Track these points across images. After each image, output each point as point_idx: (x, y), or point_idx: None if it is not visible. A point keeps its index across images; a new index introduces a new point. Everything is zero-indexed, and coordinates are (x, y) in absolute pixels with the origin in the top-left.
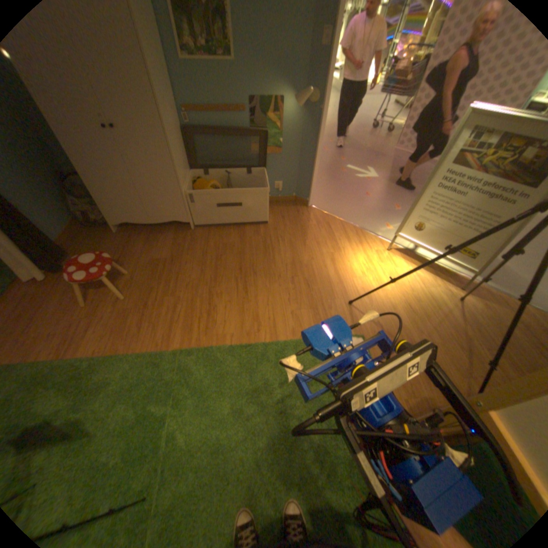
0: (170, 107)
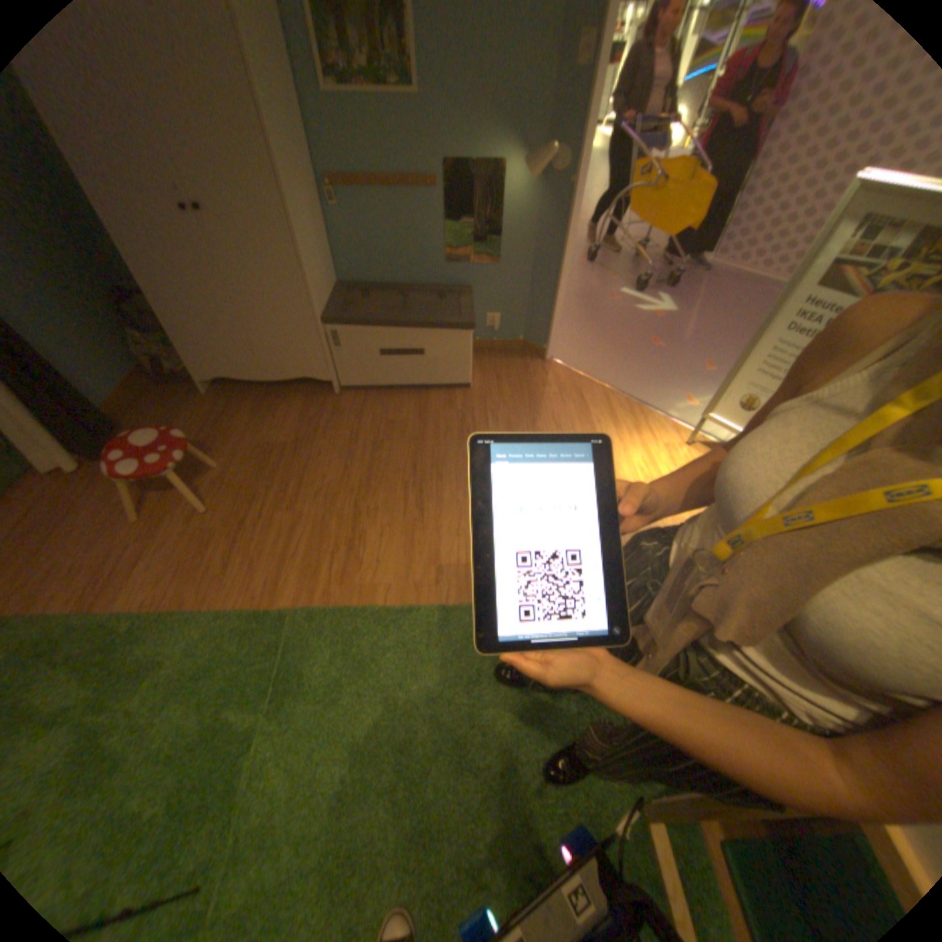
0: (302, 177)
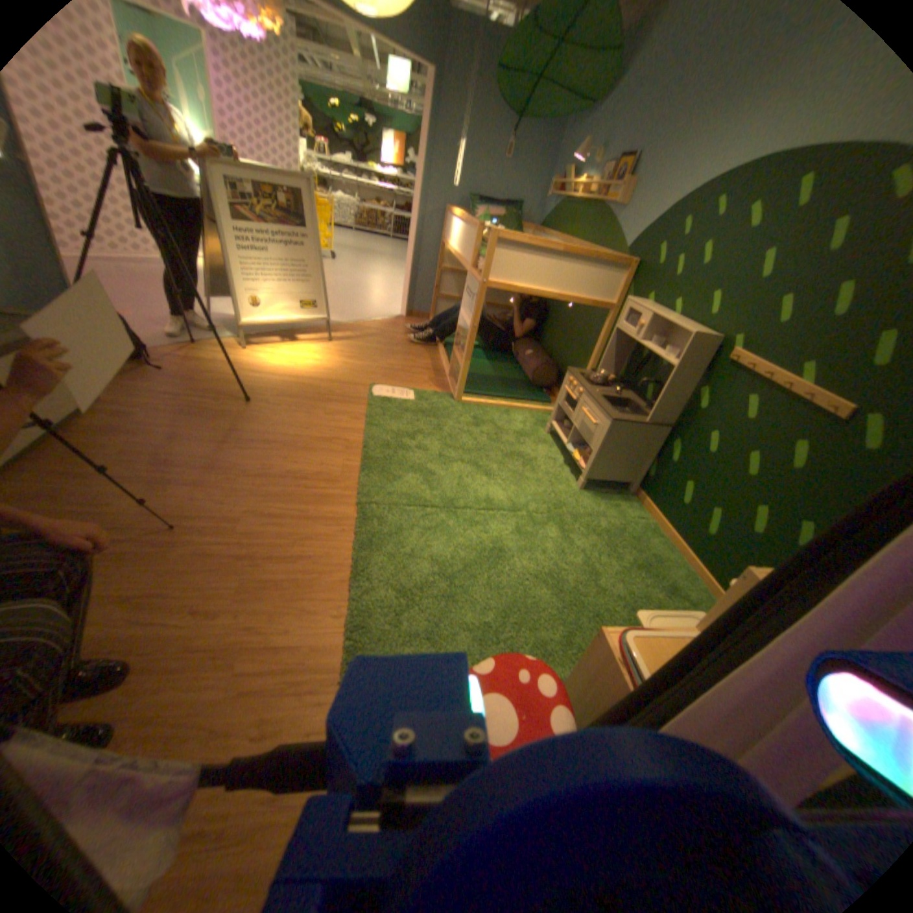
0: None
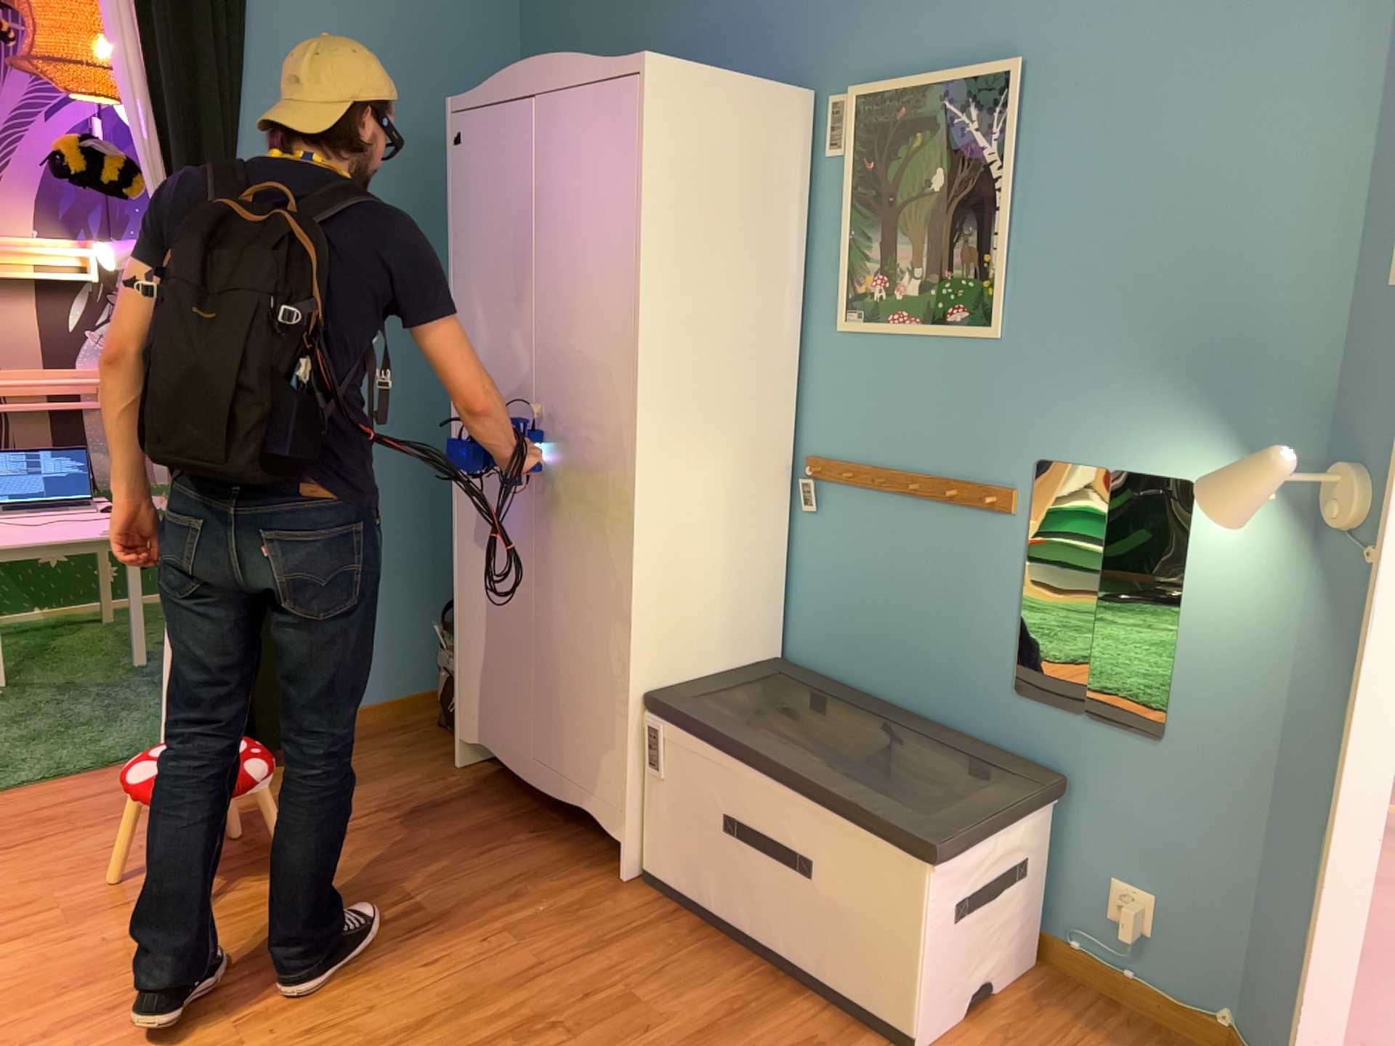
0: (737, 446)
